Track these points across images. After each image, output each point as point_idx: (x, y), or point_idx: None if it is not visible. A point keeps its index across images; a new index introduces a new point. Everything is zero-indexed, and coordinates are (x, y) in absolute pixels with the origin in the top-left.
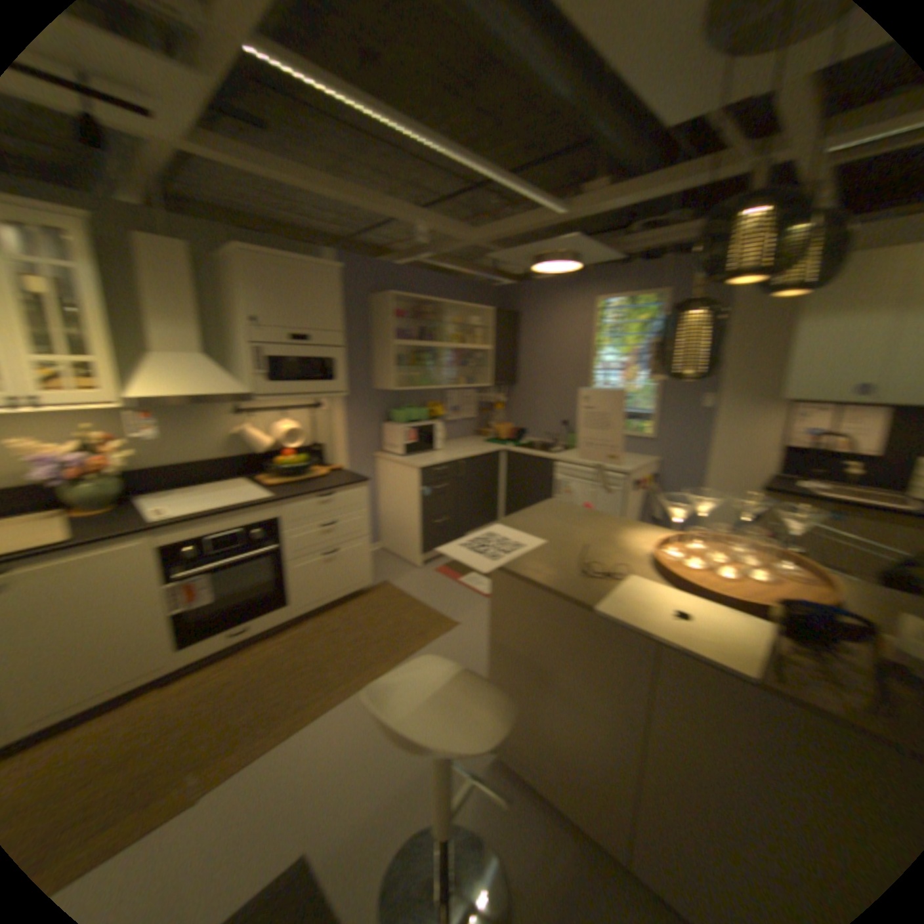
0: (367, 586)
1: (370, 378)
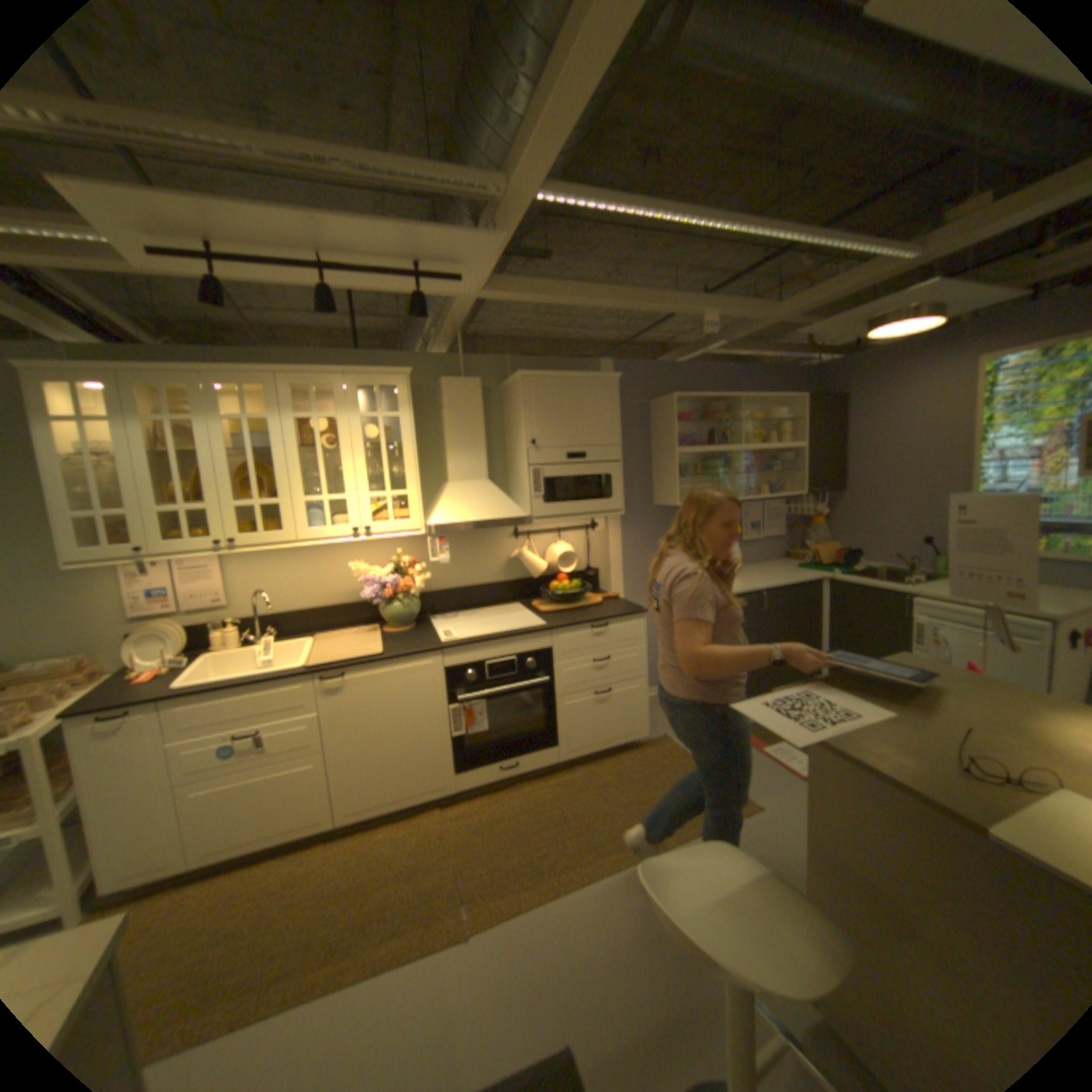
0: (639, 740)
1: (644, 494)
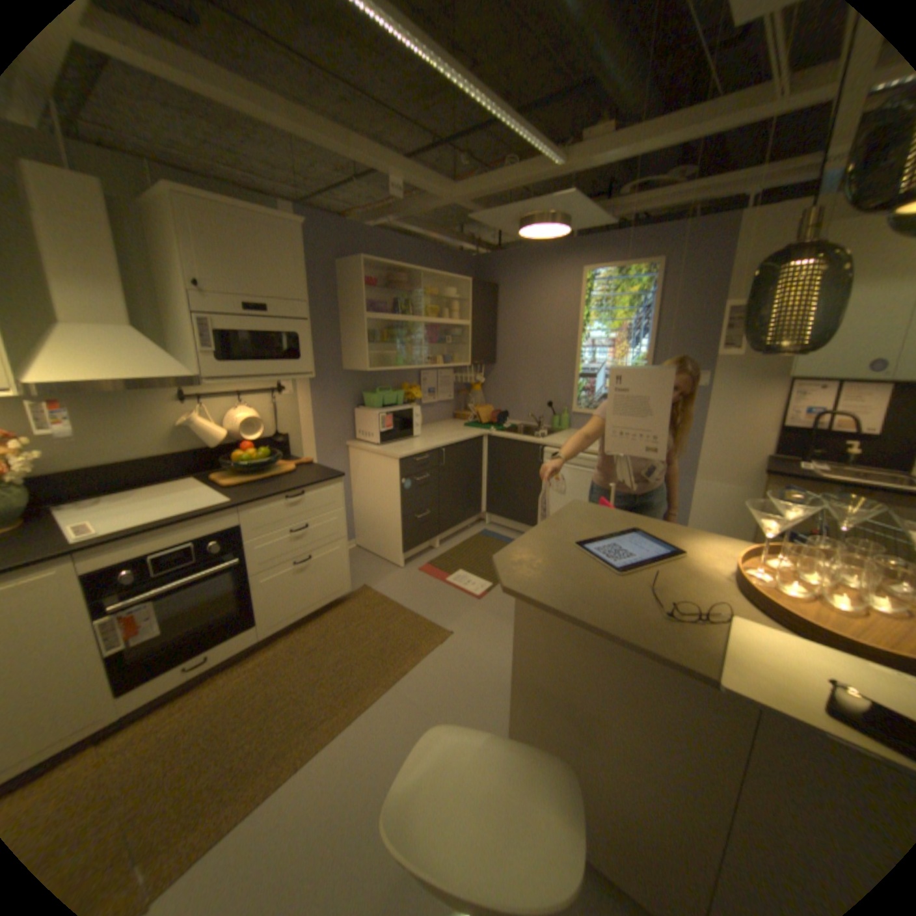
0: (341, 596)
1: (333, 357)
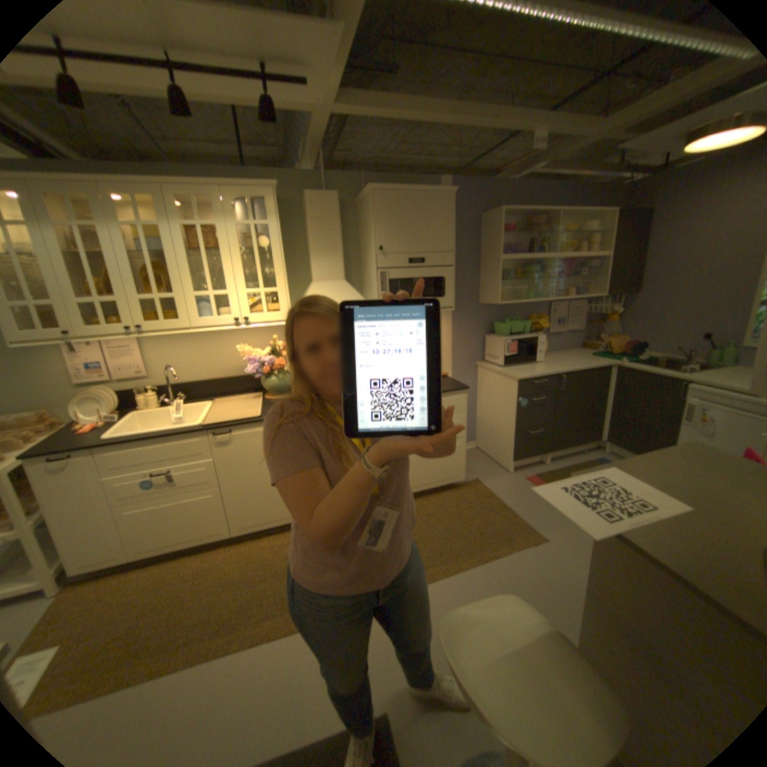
0: (457, 482)
1: (473, 293)
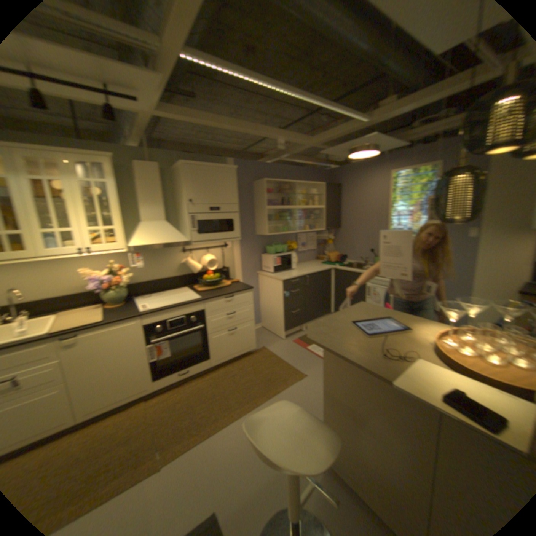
0: (250, 350)
1: (250, 229)
